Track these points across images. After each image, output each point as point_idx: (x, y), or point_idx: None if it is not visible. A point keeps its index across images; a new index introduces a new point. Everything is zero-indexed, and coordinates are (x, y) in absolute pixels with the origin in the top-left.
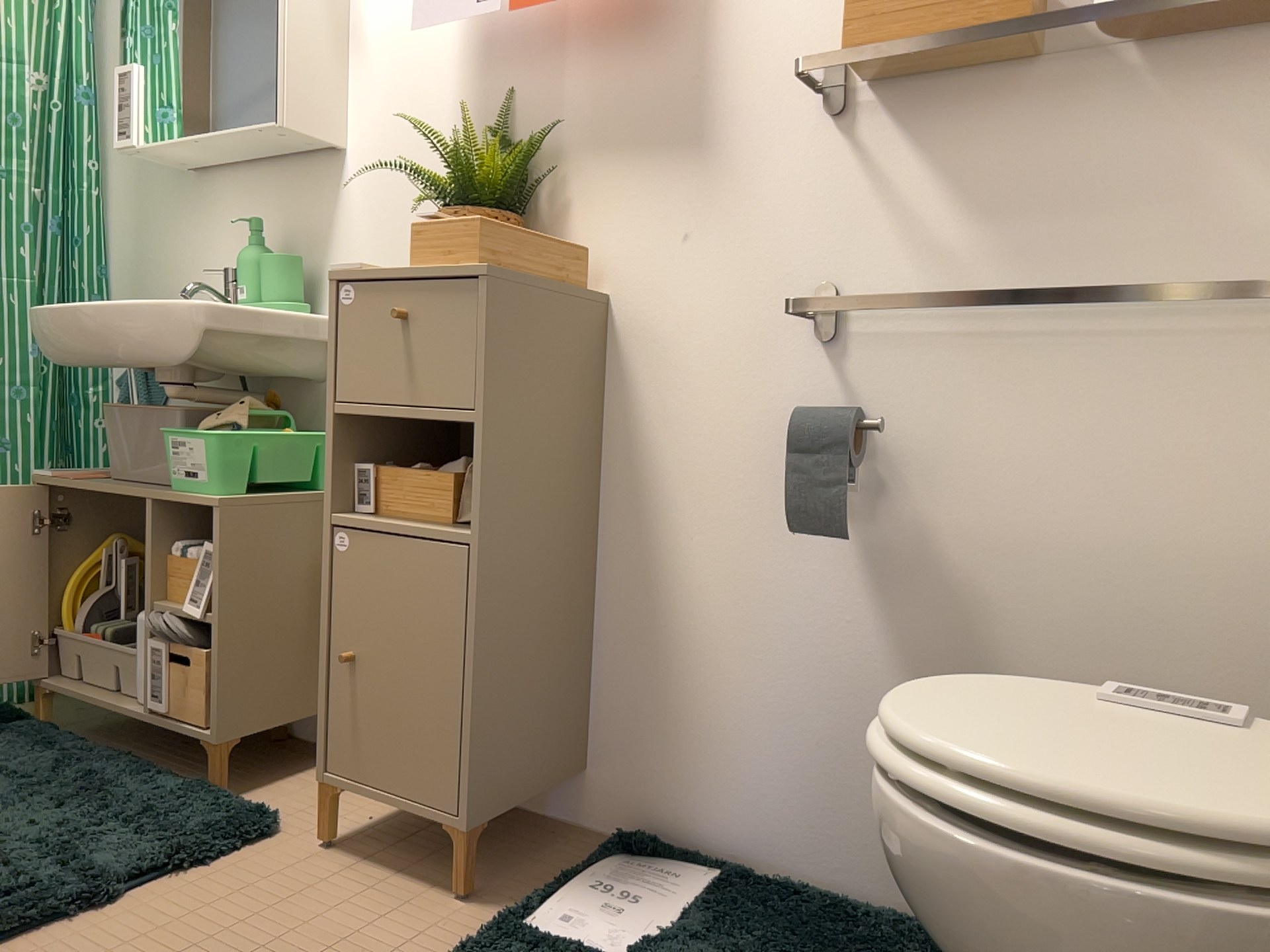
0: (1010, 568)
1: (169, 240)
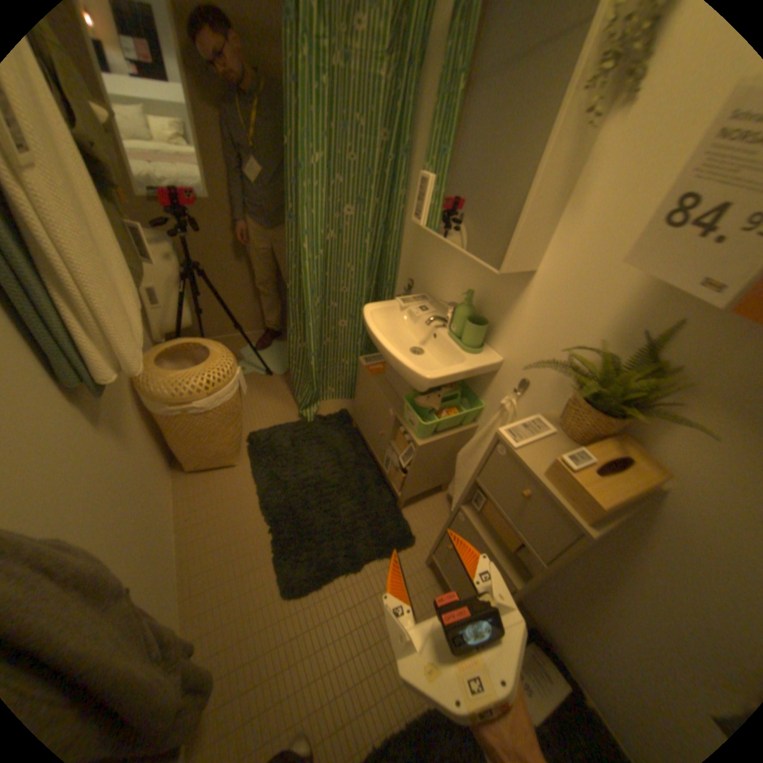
0: None
1: (428, 250)
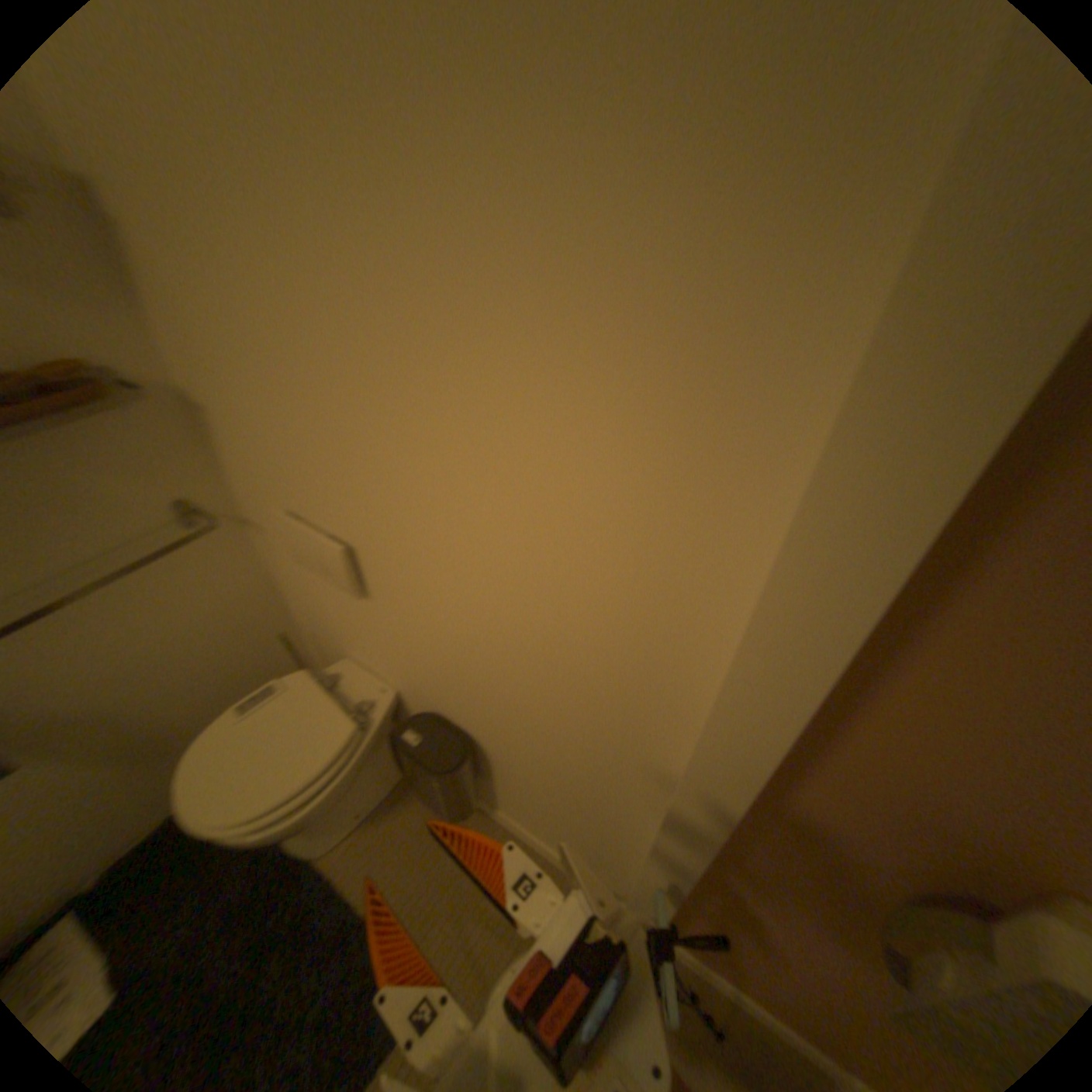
0: (101, 695)
1: None
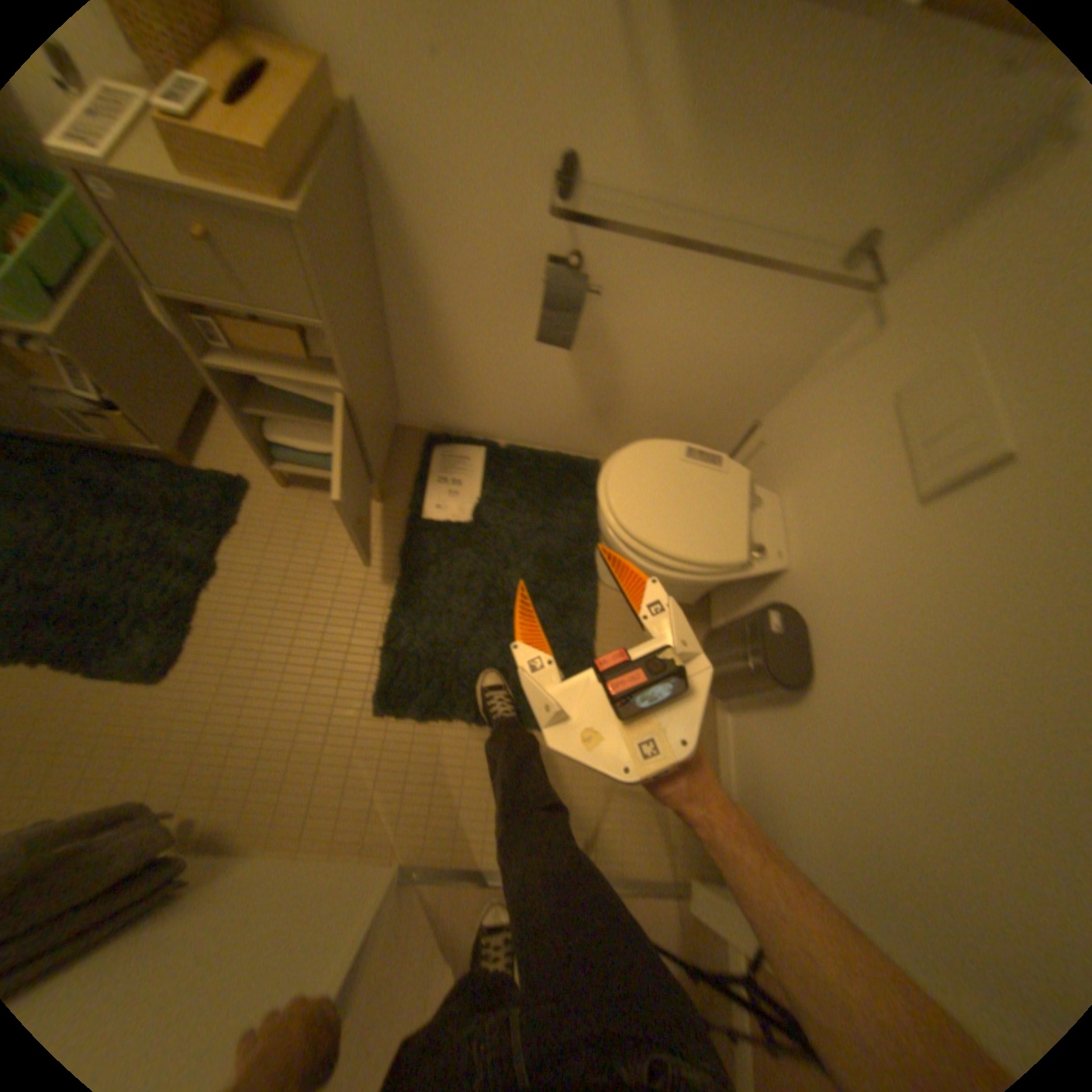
0: (644, 346)
1: None
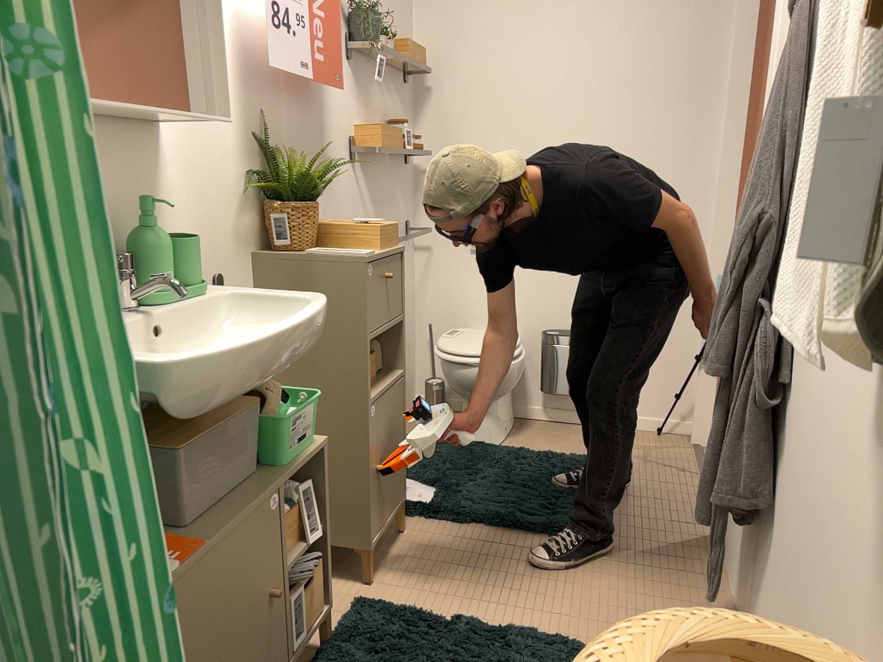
0: None
1: None
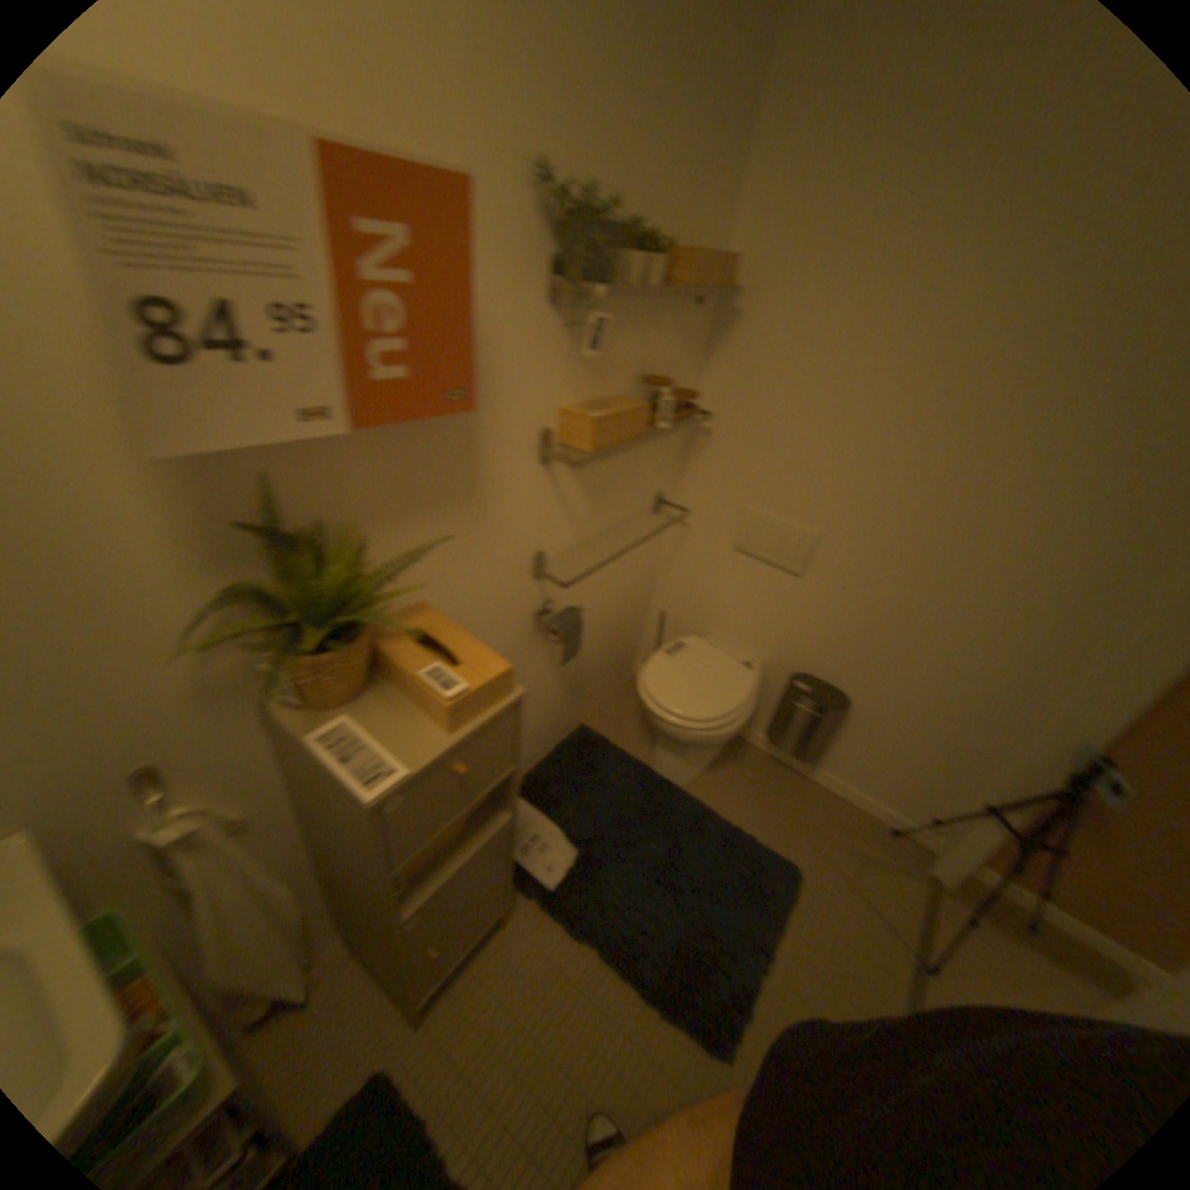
0: (589, 625)
1: None
